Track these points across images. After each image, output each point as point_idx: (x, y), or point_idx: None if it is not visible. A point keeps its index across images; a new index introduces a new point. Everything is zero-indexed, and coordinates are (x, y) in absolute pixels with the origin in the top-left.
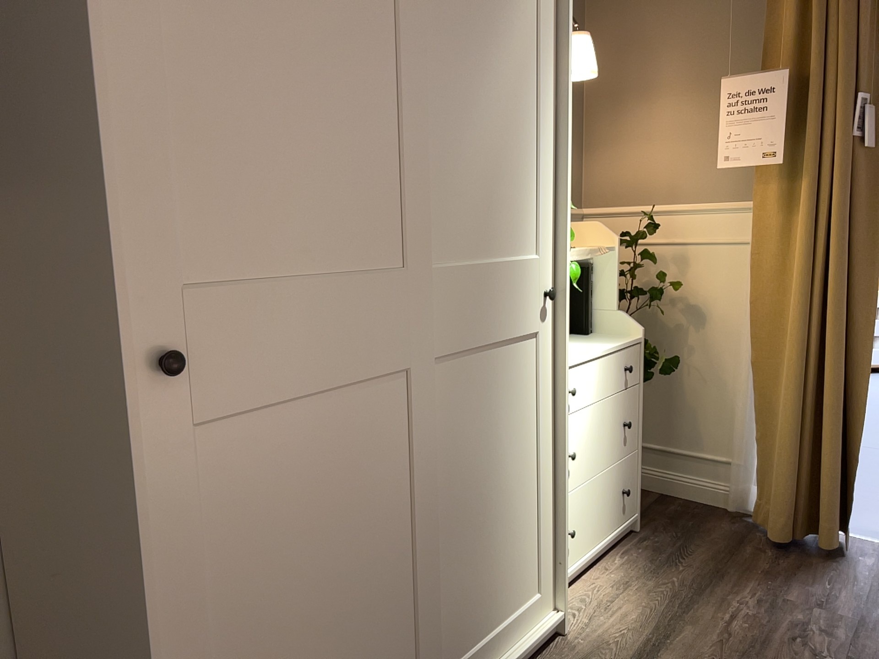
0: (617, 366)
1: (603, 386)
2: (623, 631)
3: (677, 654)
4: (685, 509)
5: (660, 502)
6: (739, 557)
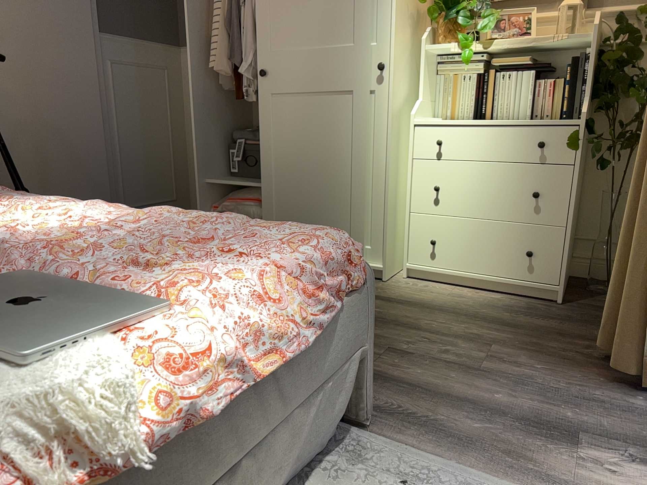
0: (520, 139)
1: (493, 150)
2: (399, 294)
3: (383, 306)
4: None
5: None
6: (560, 339)
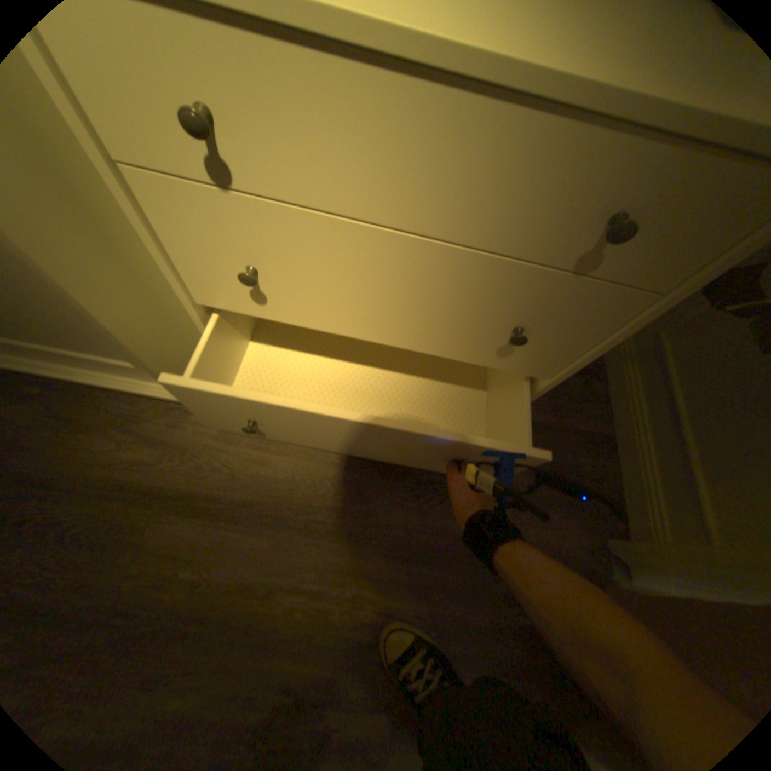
0: (549, 175)
1: (427, 197)
2: (225, 468)
3: (194, 539)
4: (587, 476)
5: (589, 440)
6: (487, 576)
